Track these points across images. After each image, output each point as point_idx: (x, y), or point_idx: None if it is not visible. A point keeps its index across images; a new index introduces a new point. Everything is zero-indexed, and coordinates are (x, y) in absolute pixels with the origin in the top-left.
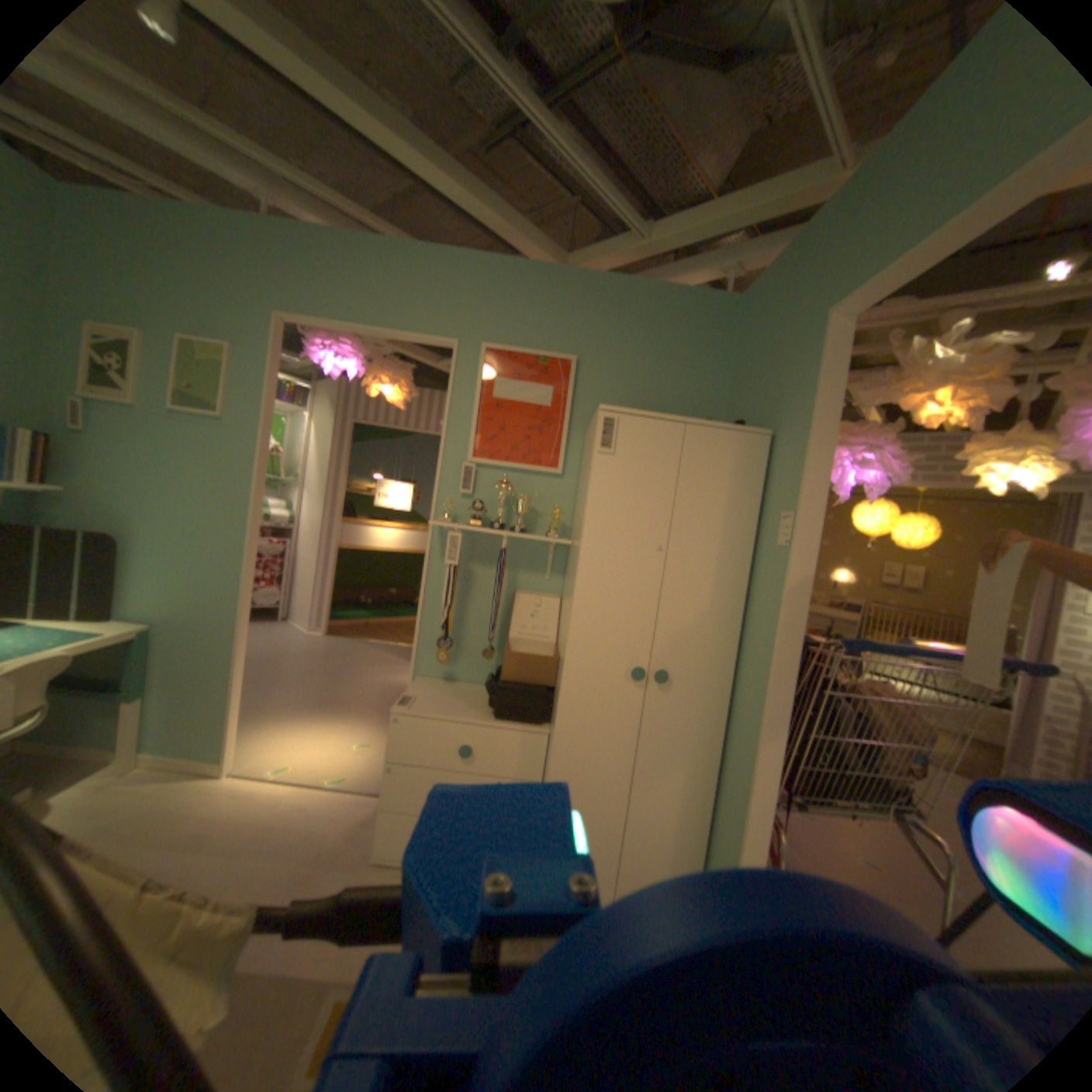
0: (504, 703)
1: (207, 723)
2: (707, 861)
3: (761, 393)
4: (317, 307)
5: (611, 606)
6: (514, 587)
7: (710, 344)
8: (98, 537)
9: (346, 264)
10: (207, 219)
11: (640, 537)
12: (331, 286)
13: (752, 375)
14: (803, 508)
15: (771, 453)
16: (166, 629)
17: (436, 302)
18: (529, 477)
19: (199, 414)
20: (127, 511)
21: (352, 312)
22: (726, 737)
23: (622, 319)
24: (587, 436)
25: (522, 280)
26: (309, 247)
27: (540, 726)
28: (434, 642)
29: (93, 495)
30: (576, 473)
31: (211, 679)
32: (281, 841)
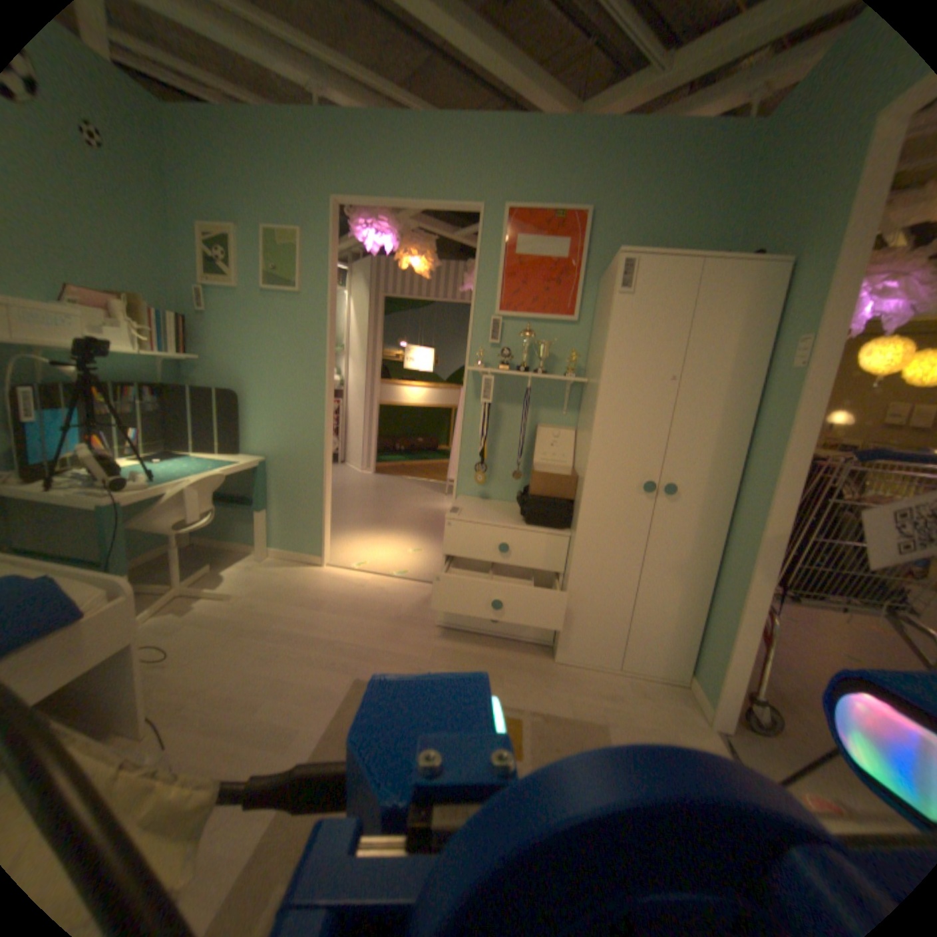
0: (533, 512)
1: (310, 527)
2: (703, 637)
3: (783, 222)
4: (365, 187)
5: (627, 430)
6: (536, 422)
7: (728, 178)
8: (226, 392)
9: (386, 143)
10: (273, 117)
11: (655, 368)
12: (376, 165)
13: (774, 205)
14: (825, 329)
15: (791, 280)
16: (276, 459)
17: (465, 168)
18: (549, 325)
19: (283, 290)
20: (242, 372)
21: (394, 188)
22: (727, 540)
23: (638, 163)
24: (602, 283)
25: (542, 135)
26: (355, 130)
27: (562, 530)
28: (471, 468)
29: (218, 360)
30: (591, 318)
31: (310, 496)
32: (371, 606)
